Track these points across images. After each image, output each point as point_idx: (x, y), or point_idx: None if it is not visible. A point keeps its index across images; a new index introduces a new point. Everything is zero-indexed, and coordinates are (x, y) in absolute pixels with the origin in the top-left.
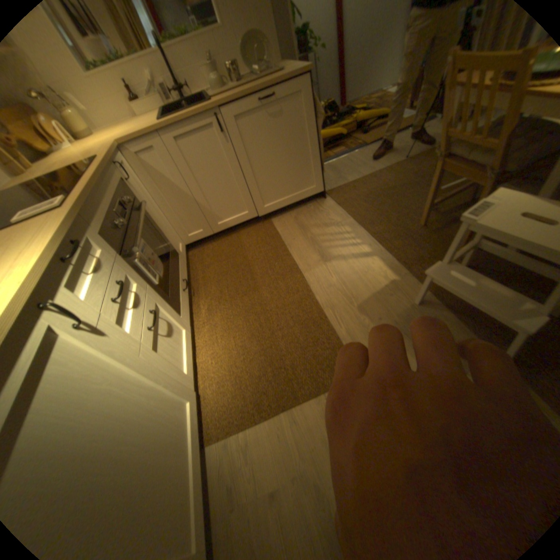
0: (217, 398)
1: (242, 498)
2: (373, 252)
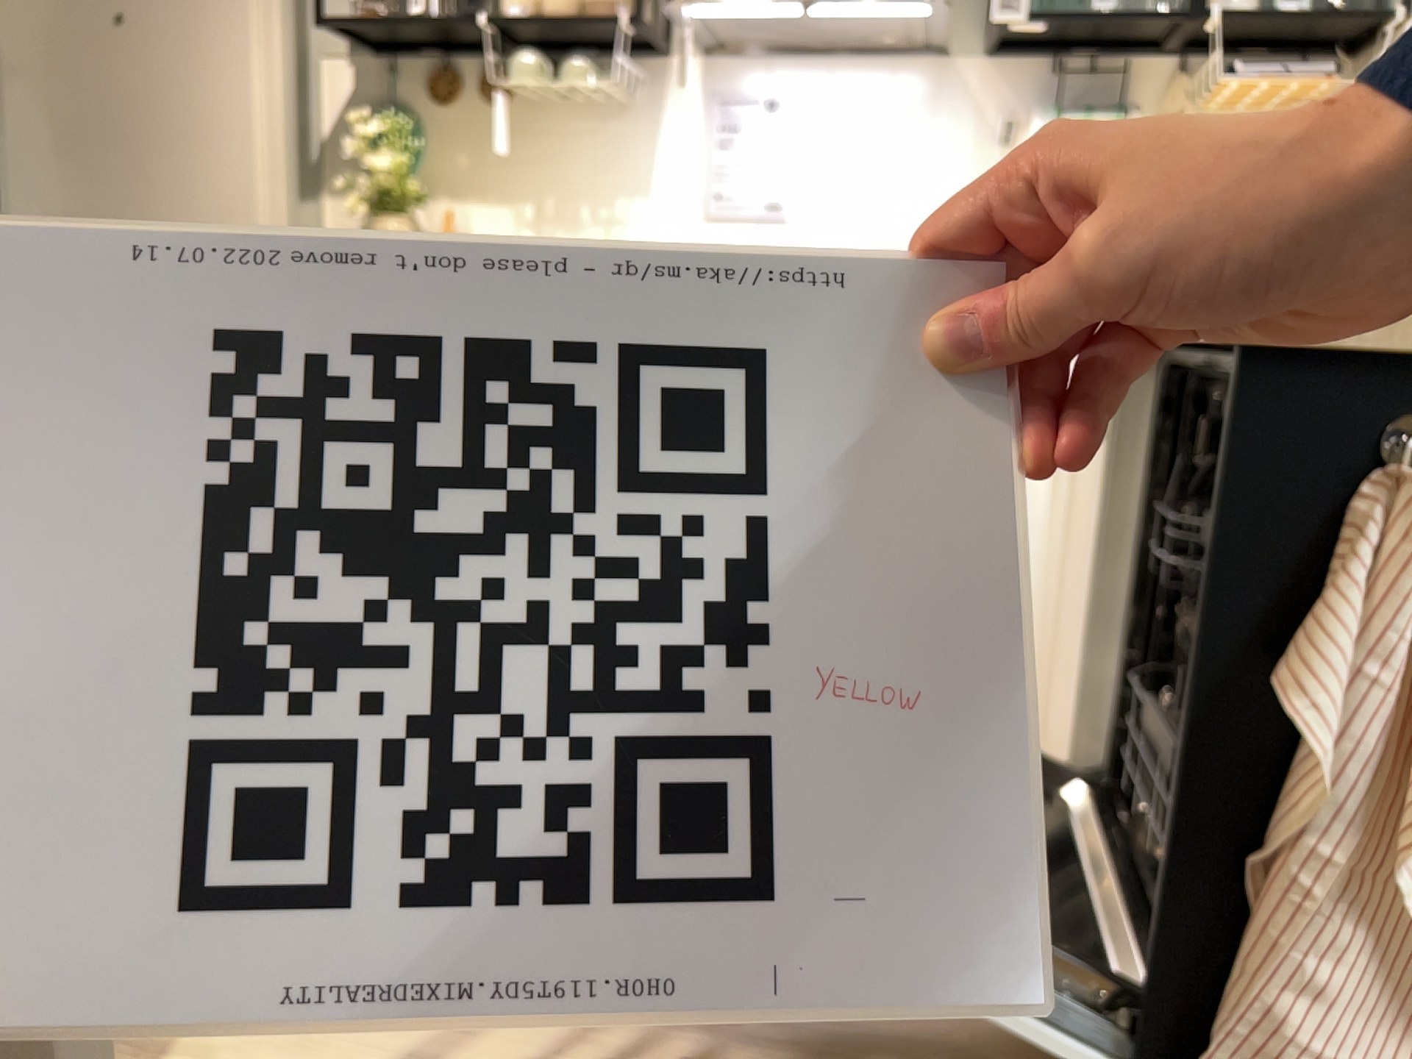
0: None
1: None
2: None
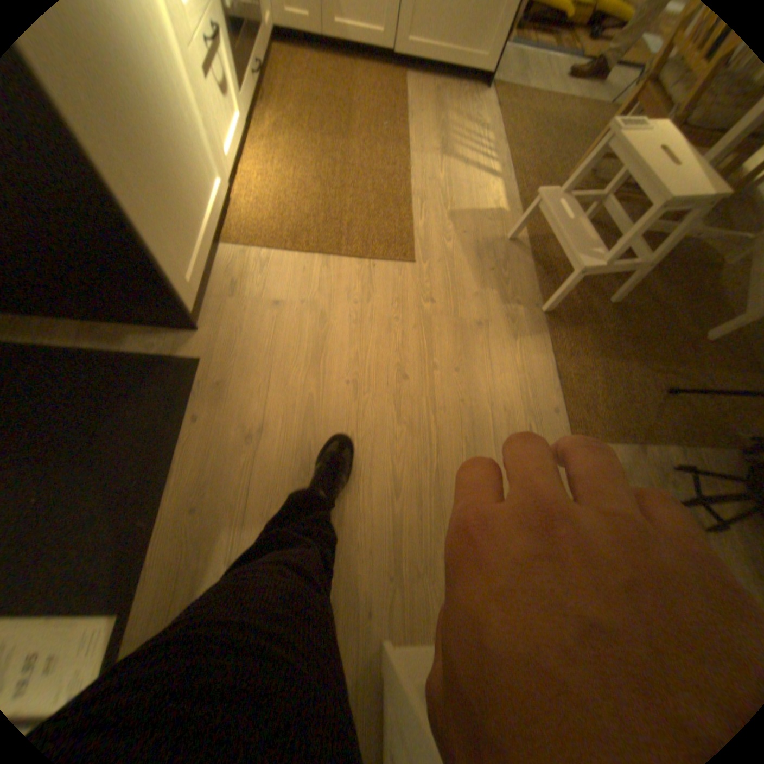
0: (249, 208)
1: (244, 291)
2: (500, 172)
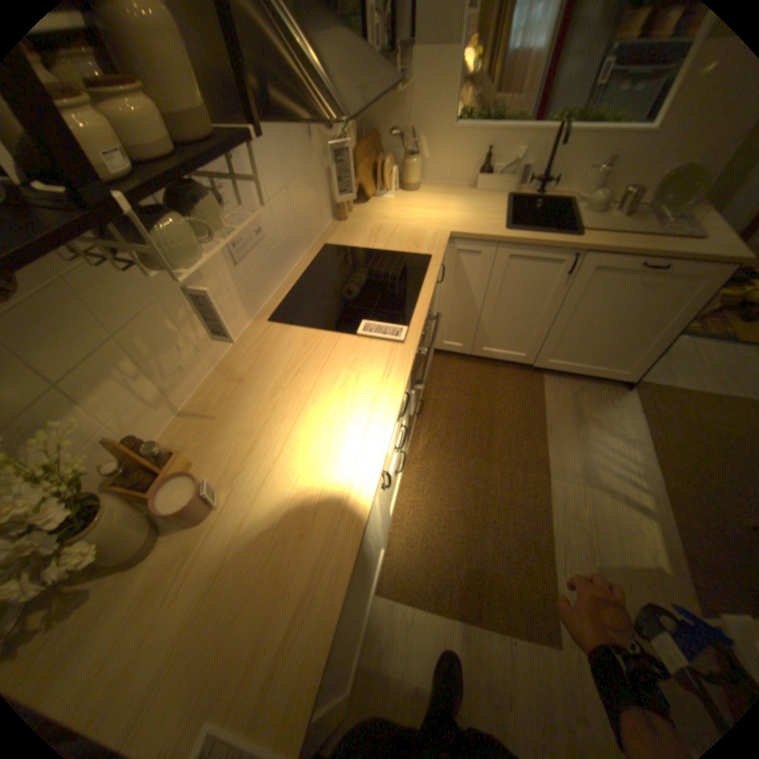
0: (401, 553)
1: (388, 668)
2: (657, 513)
